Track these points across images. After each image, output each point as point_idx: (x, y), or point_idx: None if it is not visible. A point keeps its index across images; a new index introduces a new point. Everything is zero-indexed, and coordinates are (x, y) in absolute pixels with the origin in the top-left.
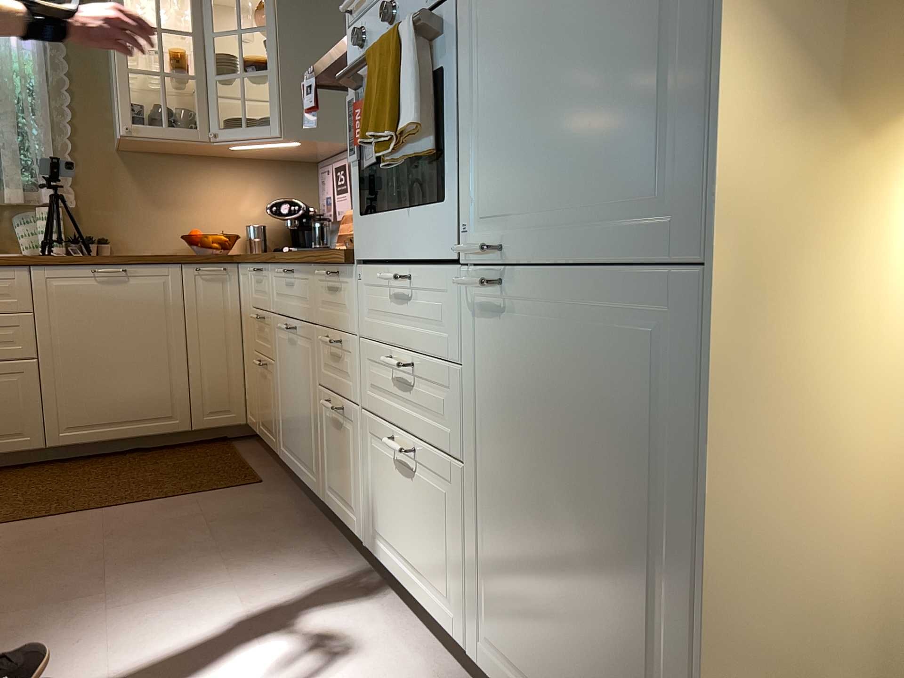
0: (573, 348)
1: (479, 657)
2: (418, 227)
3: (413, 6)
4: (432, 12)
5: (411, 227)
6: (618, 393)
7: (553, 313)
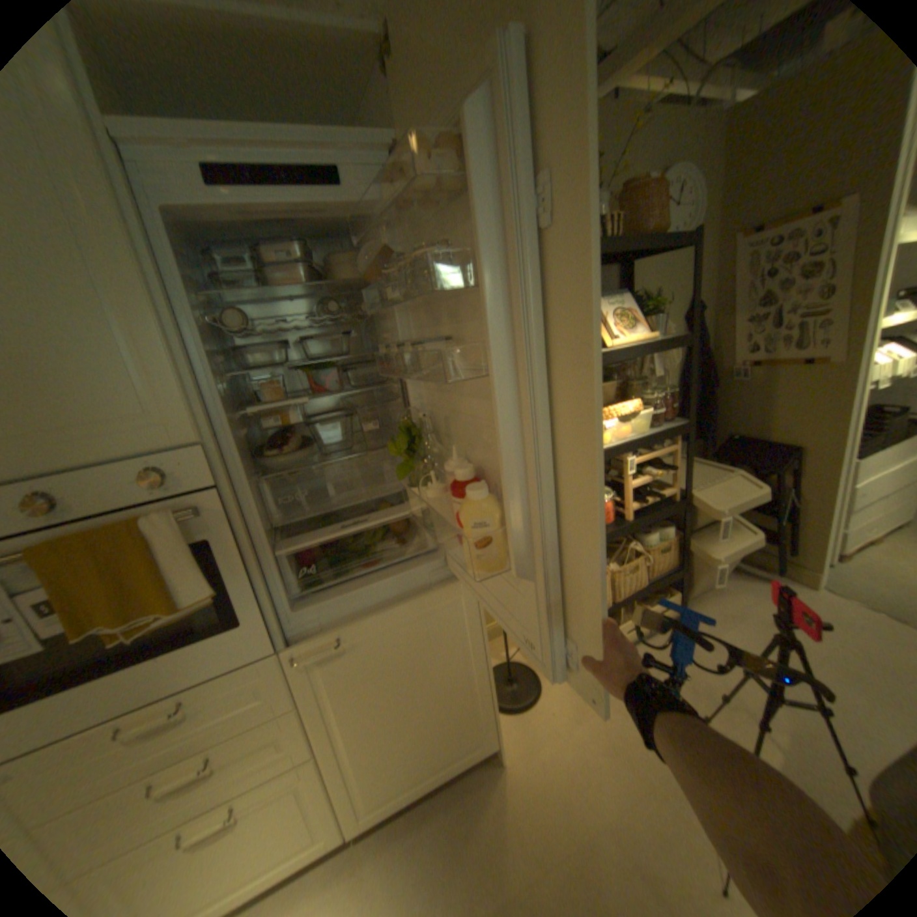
0: (400, 640)
1: (351, 832)
2: (175, 667)
3: (98, 498)
4: (195, 510)
5: (160, 672)
6: (432, 640)
7: (380, 634)
